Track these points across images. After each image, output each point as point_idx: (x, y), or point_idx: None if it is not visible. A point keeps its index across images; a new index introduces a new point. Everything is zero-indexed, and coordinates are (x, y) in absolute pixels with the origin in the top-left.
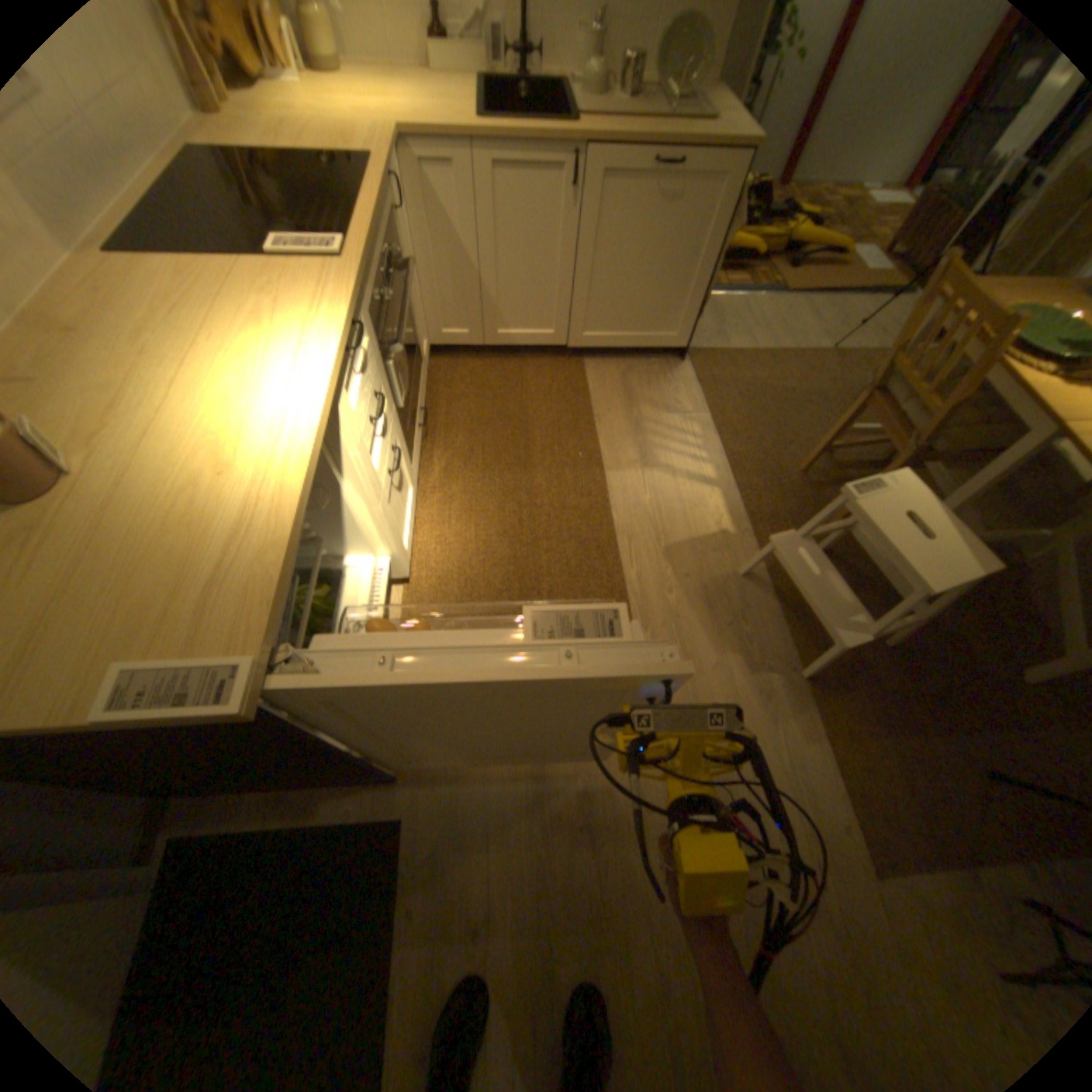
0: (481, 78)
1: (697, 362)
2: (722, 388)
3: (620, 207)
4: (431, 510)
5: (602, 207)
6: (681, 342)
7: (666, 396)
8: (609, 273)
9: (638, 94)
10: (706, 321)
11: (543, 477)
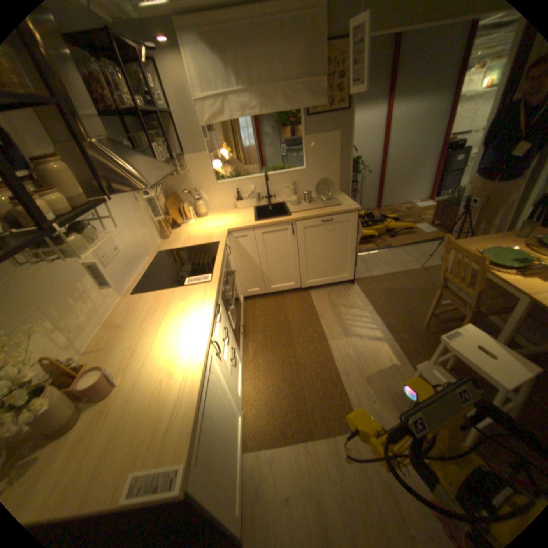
0: (255, 208)
1: (359, 284)
2: (374, 293)
3: (312, 237)
4: (249, 372)
5: (305, 238)
6: (350, 277)
7: (349, 301)
8: (312, 258)
9: (310, 201)
10: (359, 266)
11: (299, 348)
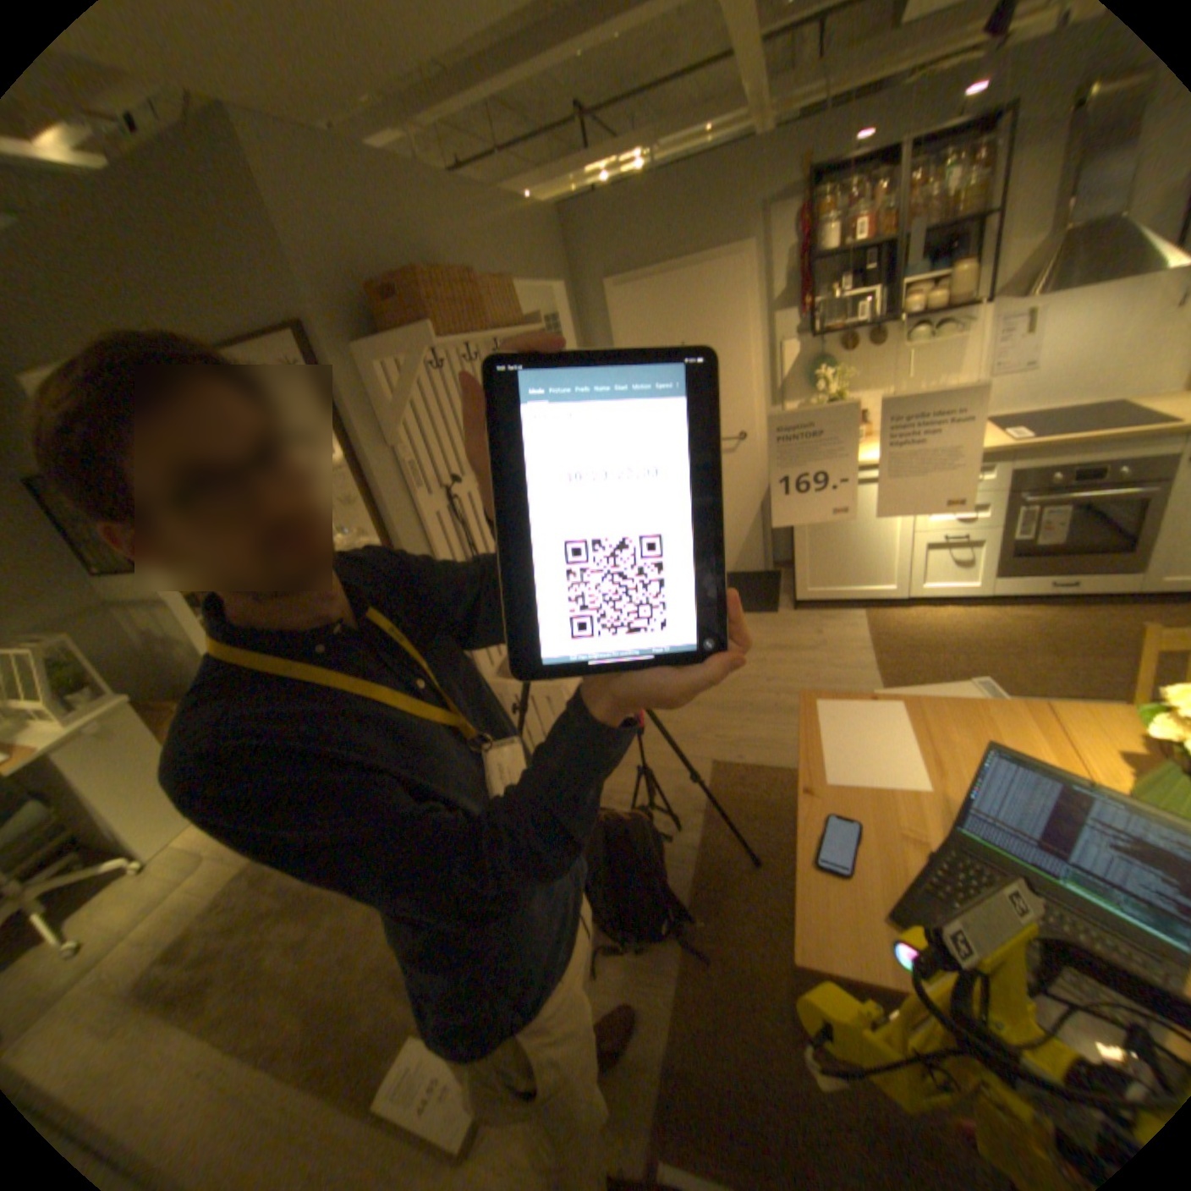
0: None
1: None
2: None
3: None
4: (982, 615)
5: None
6: None
7: None
8: None
9: None
10: None
11: (1049, 662)
